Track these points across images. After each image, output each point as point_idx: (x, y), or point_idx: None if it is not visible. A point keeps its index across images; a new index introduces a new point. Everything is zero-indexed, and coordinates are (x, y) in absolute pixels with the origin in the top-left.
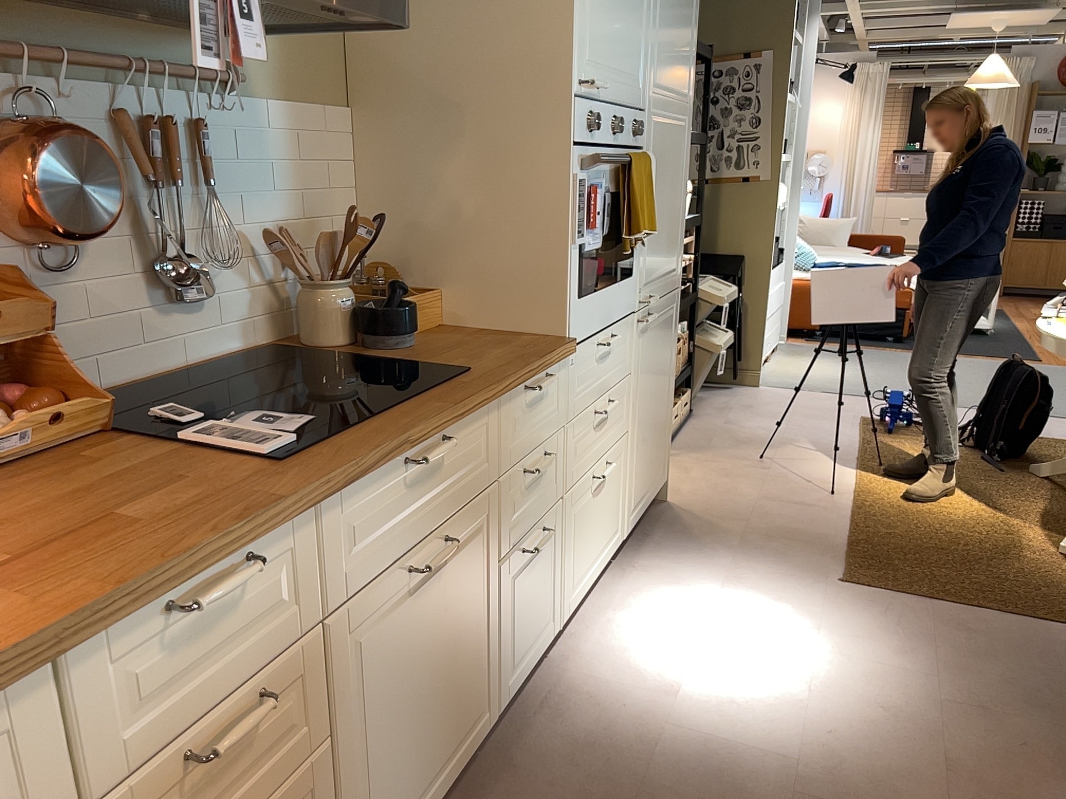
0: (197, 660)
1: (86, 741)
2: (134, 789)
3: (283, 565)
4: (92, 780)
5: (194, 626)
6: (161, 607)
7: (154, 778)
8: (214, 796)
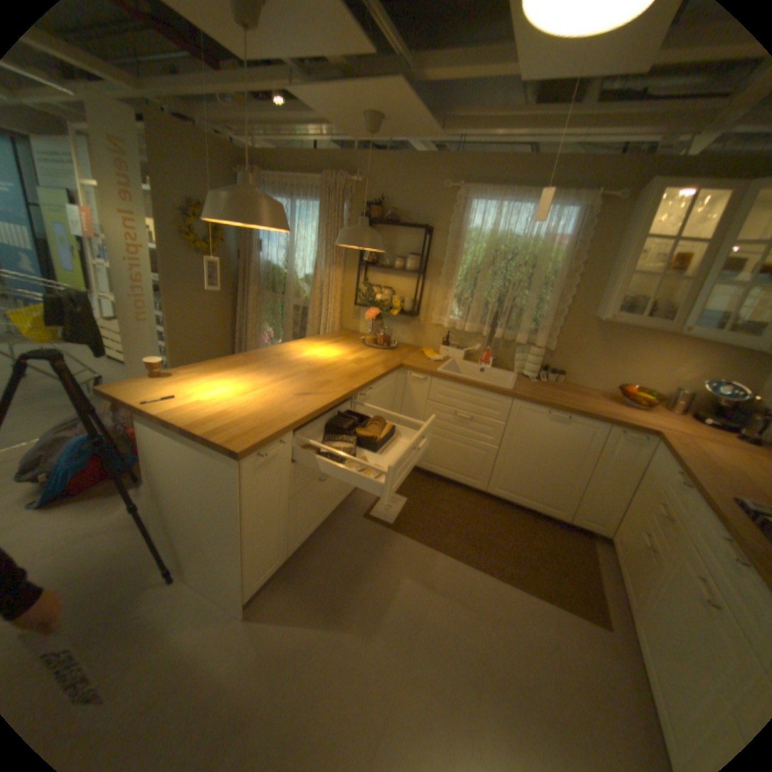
0: (679, 494)
1: (669, 479)
2: (664, 498)
3: (696, 505)
4: (665, 486)
5: (683, 487)
6: (682, 472)
7: (664, 502)
8: (662, 526)
